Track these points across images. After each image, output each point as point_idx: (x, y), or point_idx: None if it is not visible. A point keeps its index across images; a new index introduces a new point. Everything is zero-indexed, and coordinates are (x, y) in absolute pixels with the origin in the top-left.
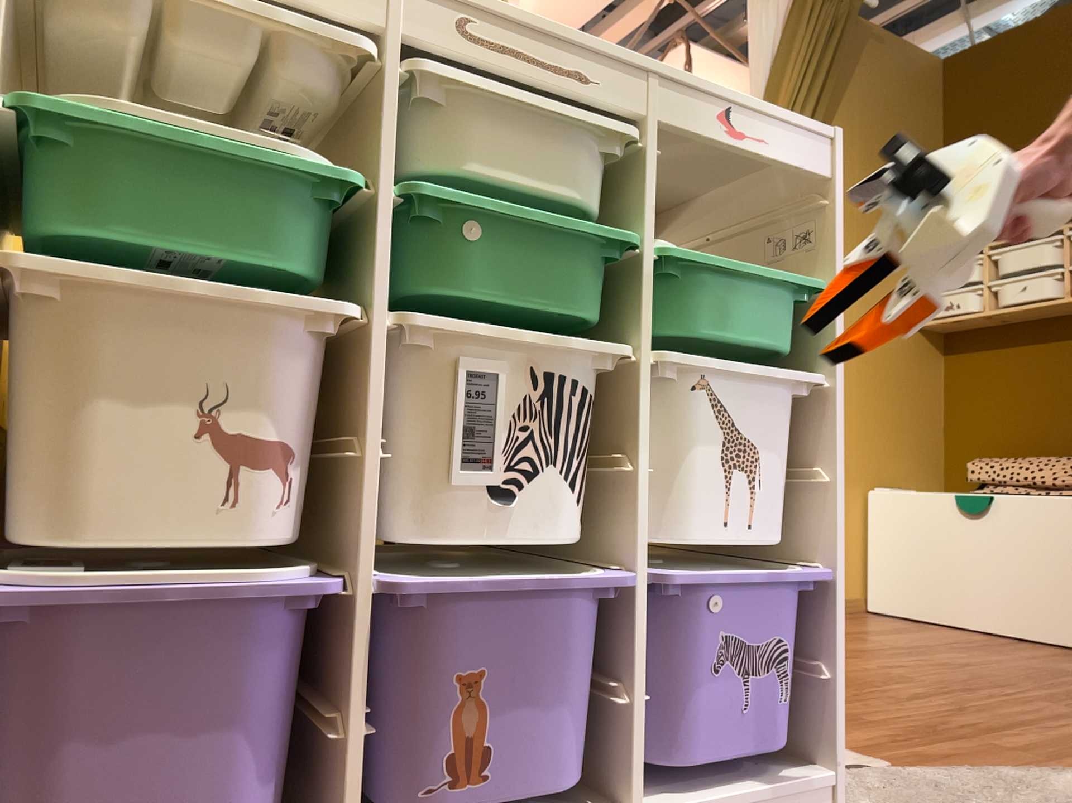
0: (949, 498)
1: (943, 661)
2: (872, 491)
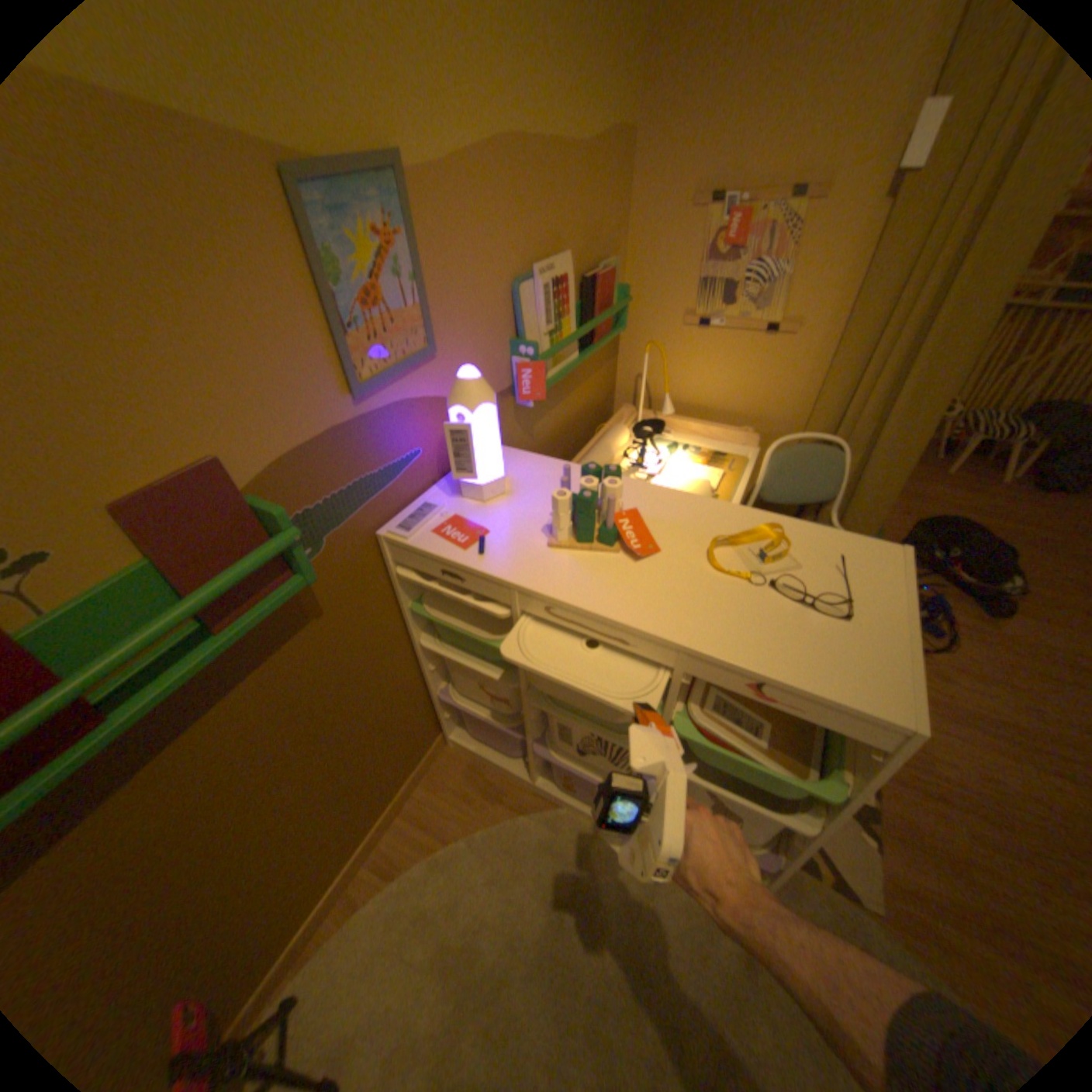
0: None
1: None
2: None
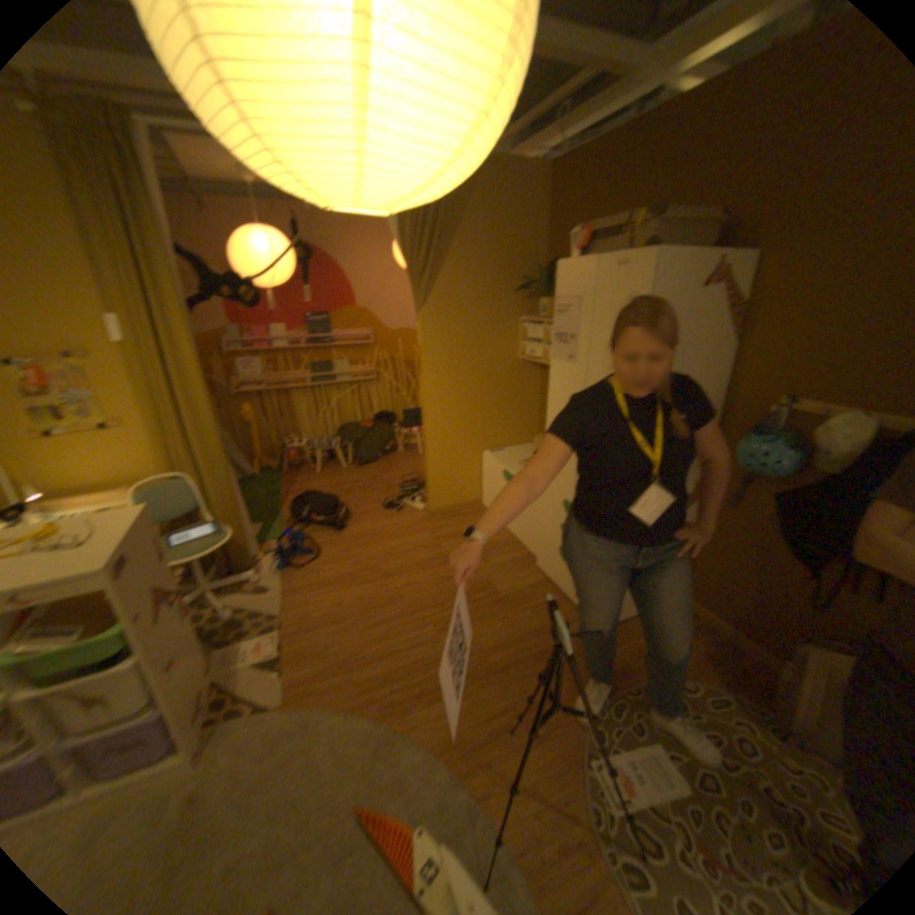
0: (501, 475)
1: (440, 581)
2: (483, 457)
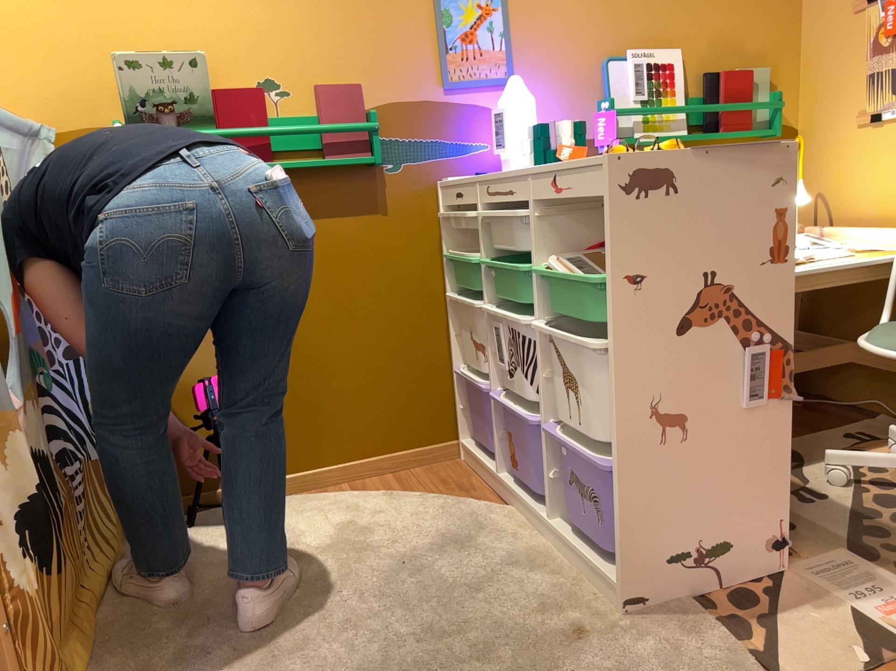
0: None
1: None
2: None
